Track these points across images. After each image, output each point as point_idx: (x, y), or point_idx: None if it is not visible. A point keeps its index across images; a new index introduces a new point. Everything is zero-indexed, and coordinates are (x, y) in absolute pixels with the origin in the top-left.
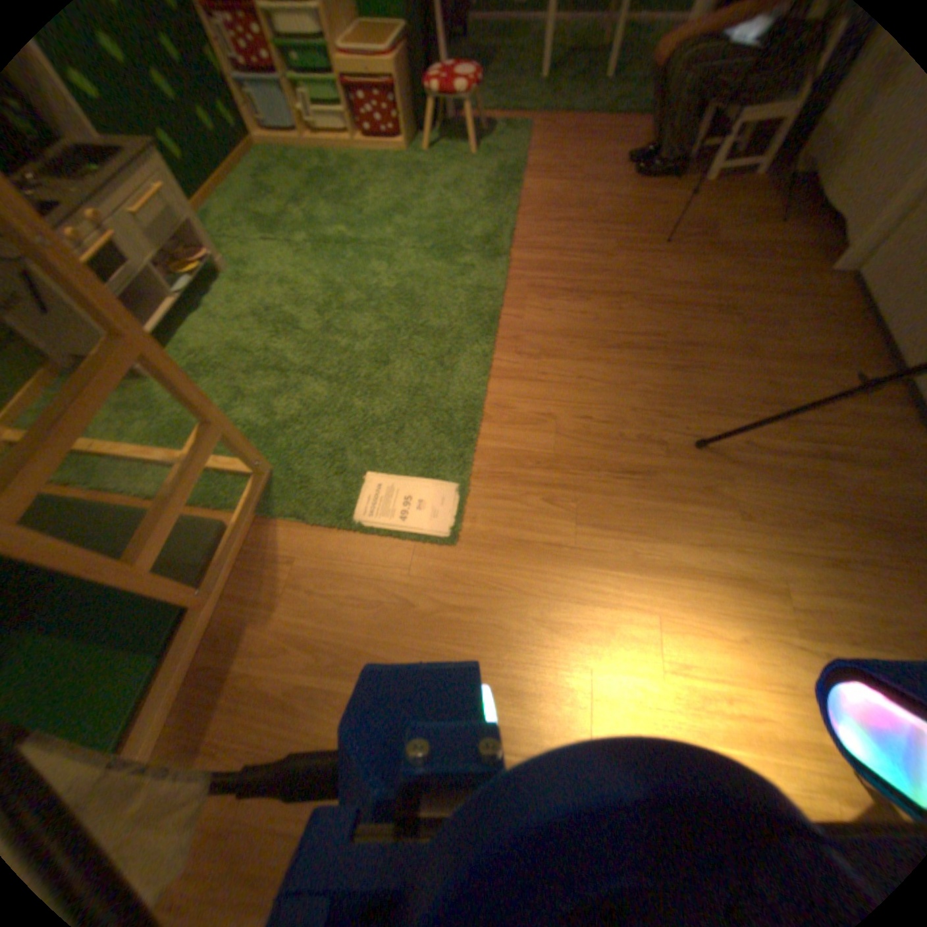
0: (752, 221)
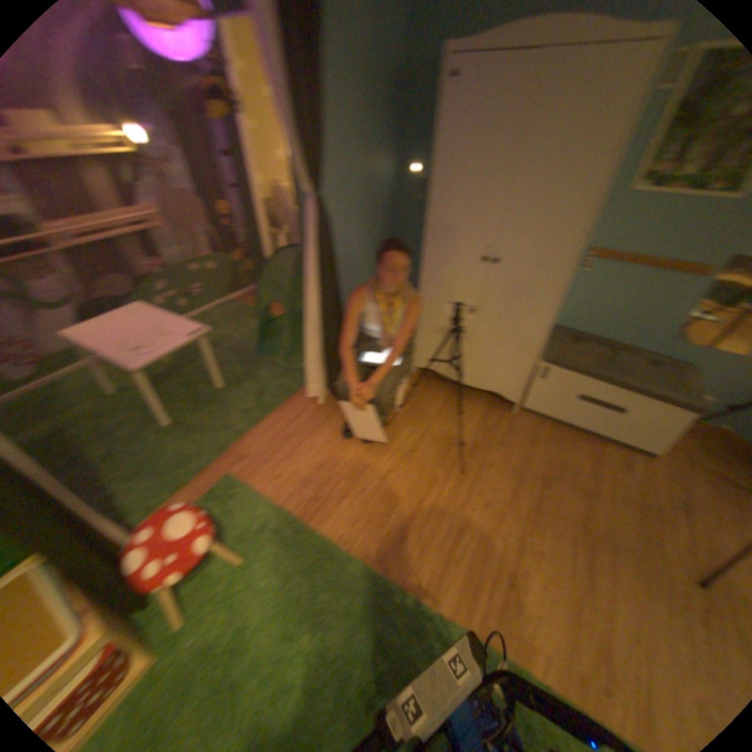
0: (452, 413)
